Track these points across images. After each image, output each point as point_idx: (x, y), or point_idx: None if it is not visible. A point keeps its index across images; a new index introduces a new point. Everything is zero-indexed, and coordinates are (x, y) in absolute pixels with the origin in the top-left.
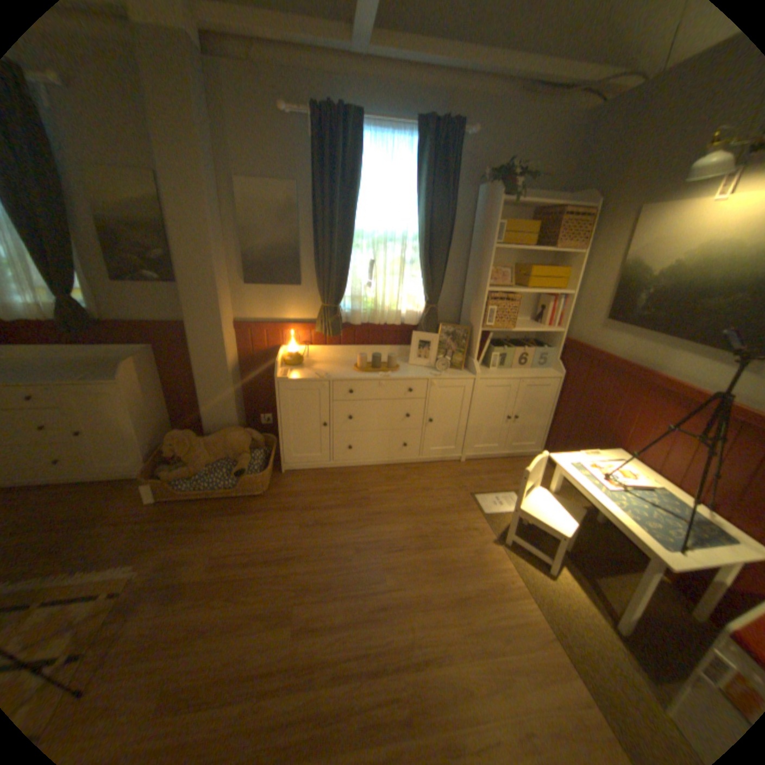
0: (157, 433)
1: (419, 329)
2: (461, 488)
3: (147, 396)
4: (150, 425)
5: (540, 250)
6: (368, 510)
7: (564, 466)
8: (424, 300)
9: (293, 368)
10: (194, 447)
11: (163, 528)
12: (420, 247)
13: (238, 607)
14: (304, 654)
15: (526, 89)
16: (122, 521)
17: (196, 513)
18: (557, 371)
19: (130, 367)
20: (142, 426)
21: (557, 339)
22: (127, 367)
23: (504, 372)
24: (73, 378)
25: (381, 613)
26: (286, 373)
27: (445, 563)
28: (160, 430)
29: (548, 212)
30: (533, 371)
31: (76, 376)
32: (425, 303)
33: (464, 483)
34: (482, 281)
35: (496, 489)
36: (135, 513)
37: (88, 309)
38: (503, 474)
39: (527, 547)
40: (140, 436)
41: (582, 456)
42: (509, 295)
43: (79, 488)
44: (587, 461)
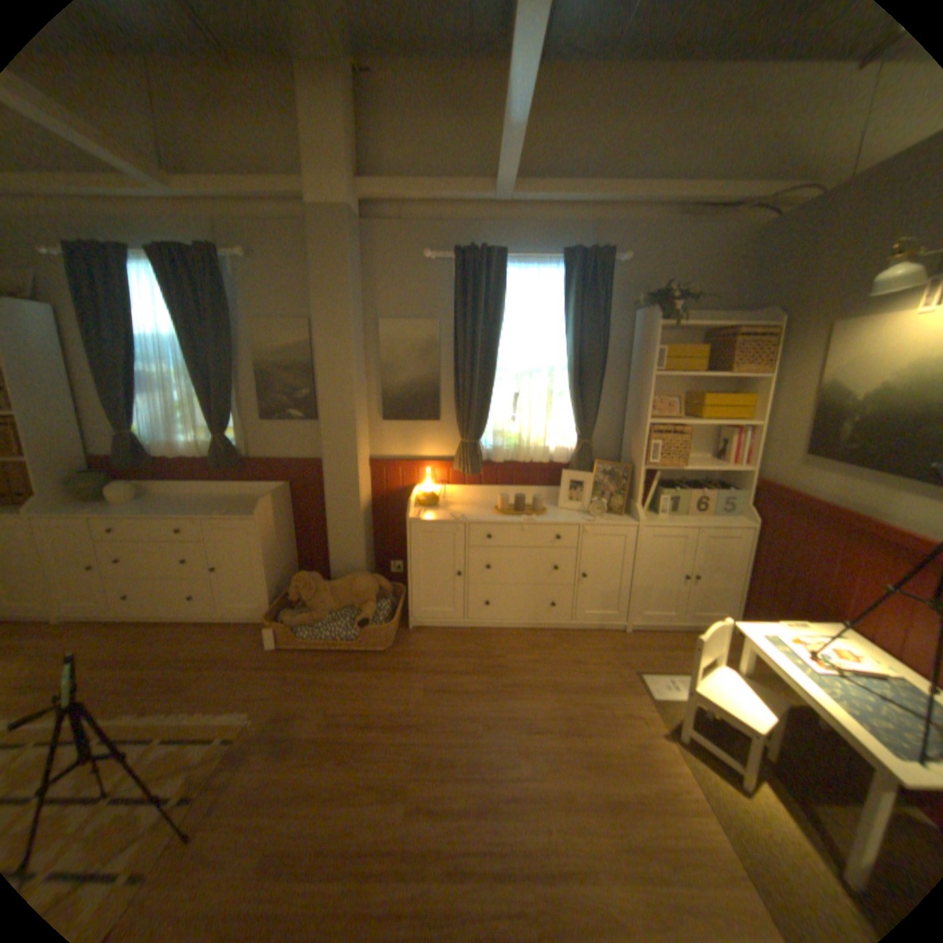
0: (284, 575)
1: (571, 467)
2: (625, 665)
3: (279, 534)
4: (279, 565)
5: (716, 375)
6: (504, 680)
7: (755, 639)
8: (575, 435)
9: (427, 508)
10: (320, 591)
11: (281, 678)
12: (568, 377)
13: (349, 773)
14: (417, 838)
15: (685, 211)
16: (242, 665)
17: (315, 664)
18: (750, 520)
19: (268, 504)
20: (272, 565)
21: (747, 479)
22: (265, 503)
23: (678, 519)
24: (216, 512)
25: (512, 805)
26: (419, 513)
27: (597, 755)
28: (287, 572)
29: (720, 334)
30: (717, 519)
31: (219, 511)
32: (577, 437)
33: (630, 659)
34: (642, 412)
35: (672, 670)
36: (256, 659)
37: (237, 447)
38: (684, 652)
39: (709, 747)
40: (269, 576)
41: (782, 628)
42: (679, 427)
43: (206, 628)
44: (789, 634)
